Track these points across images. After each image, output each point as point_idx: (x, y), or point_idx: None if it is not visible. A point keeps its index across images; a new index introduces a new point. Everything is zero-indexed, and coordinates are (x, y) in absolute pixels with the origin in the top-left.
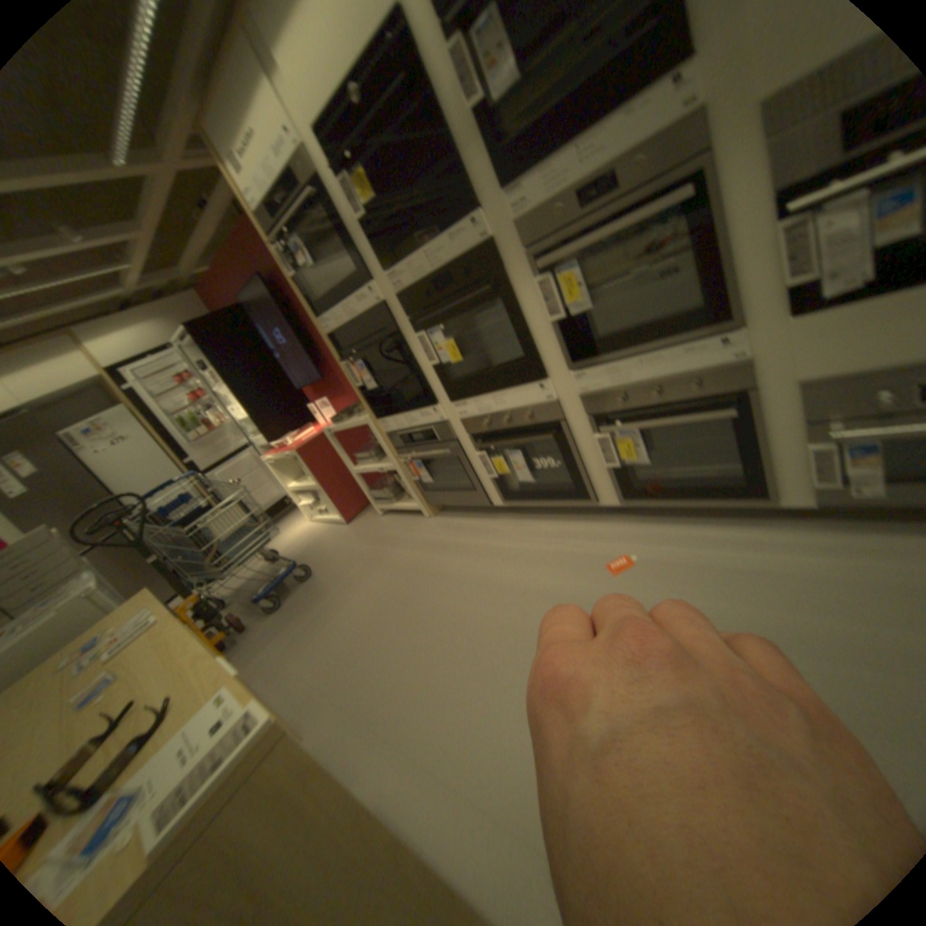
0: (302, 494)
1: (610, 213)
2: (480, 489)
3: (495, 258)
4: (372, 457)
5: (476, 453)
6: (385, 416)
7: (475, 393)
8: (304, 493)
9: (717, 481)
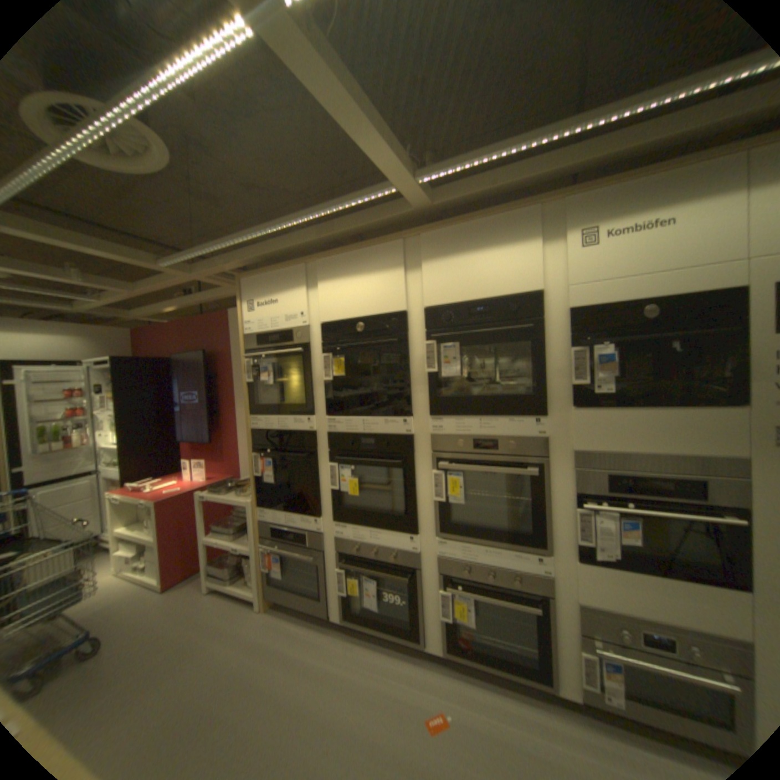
0: (124, 545)
1: (490, 463)
2: (323, 605)
3: (411, 450)
4: (229, 538)
5: (334, 572)
6: (265, 511)
7: (357, 526)
8: (127, 545)
9: (517, 661)
